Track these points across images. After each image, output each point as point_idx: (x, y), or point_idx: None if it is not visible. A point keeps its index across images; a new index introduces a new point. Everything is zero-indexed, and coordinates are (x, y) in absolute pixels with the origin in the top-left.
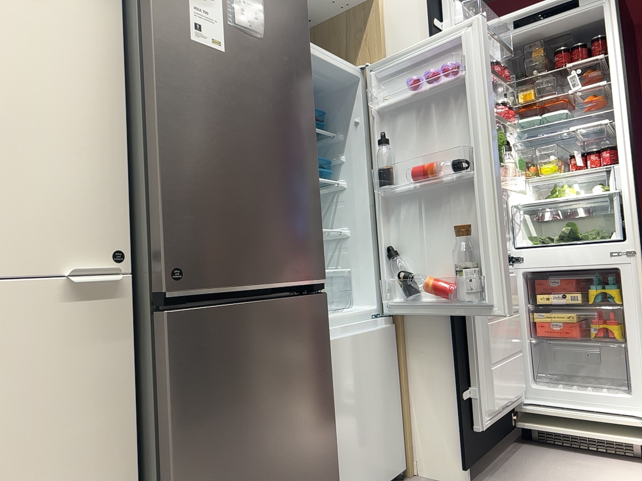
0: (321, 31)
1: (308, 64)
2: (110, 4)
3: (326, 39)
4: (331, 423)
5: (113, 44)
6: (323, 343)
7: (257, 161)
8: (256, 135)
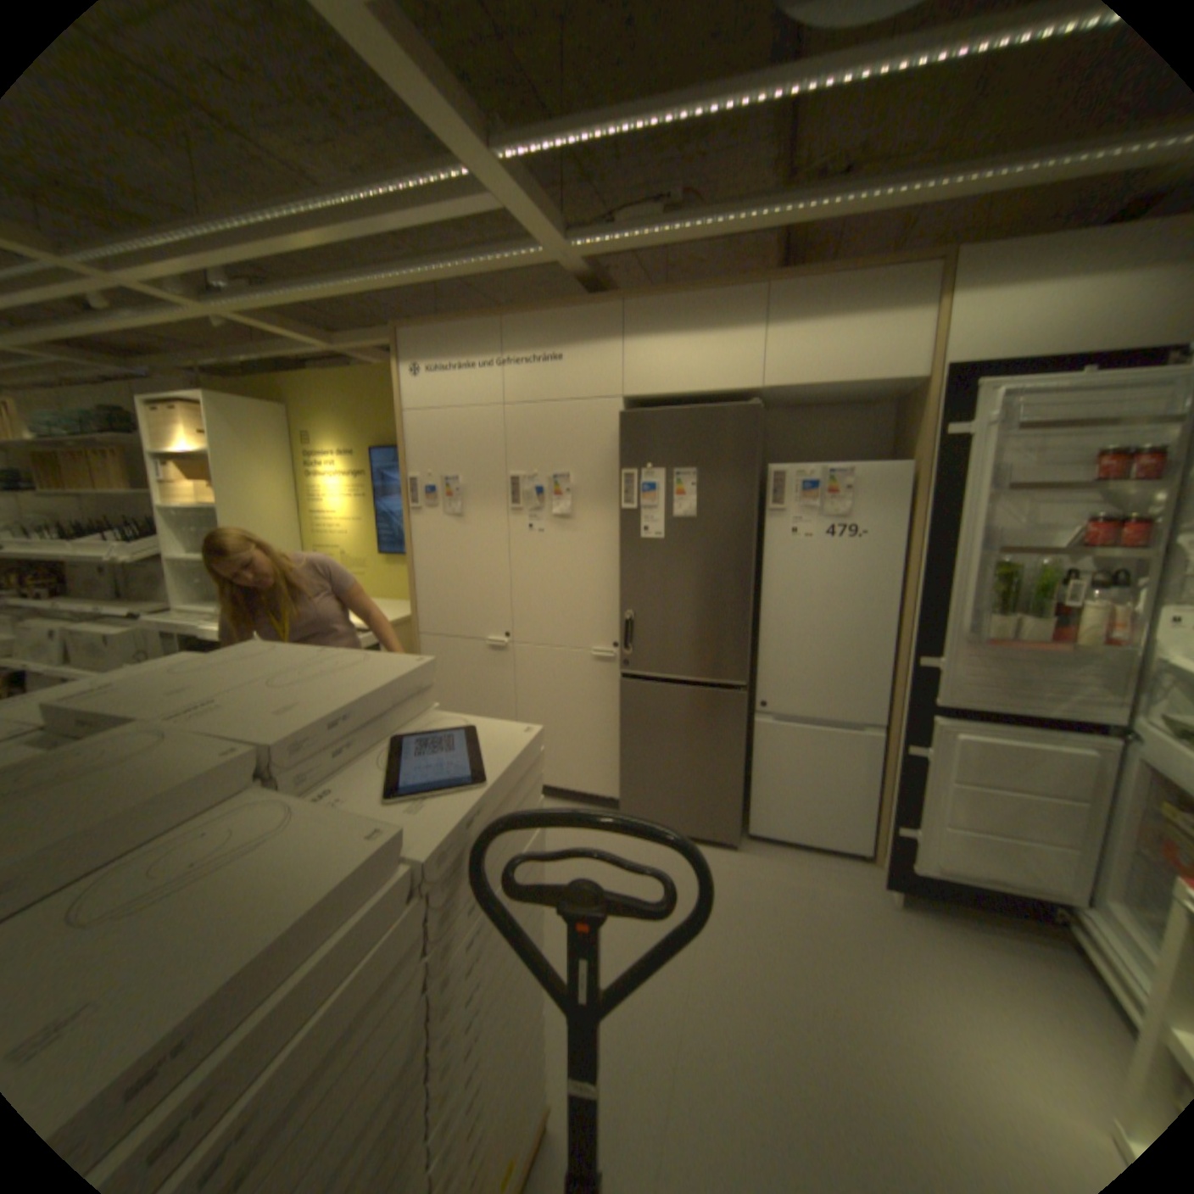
0: (911, 401)
1: (750, 521)
2: (617, 519)
3: (912, 412)
4: (738, 775)
5: (618, 540)
6: (737, 724)
7: (686, 603)
8: (686, 587)
